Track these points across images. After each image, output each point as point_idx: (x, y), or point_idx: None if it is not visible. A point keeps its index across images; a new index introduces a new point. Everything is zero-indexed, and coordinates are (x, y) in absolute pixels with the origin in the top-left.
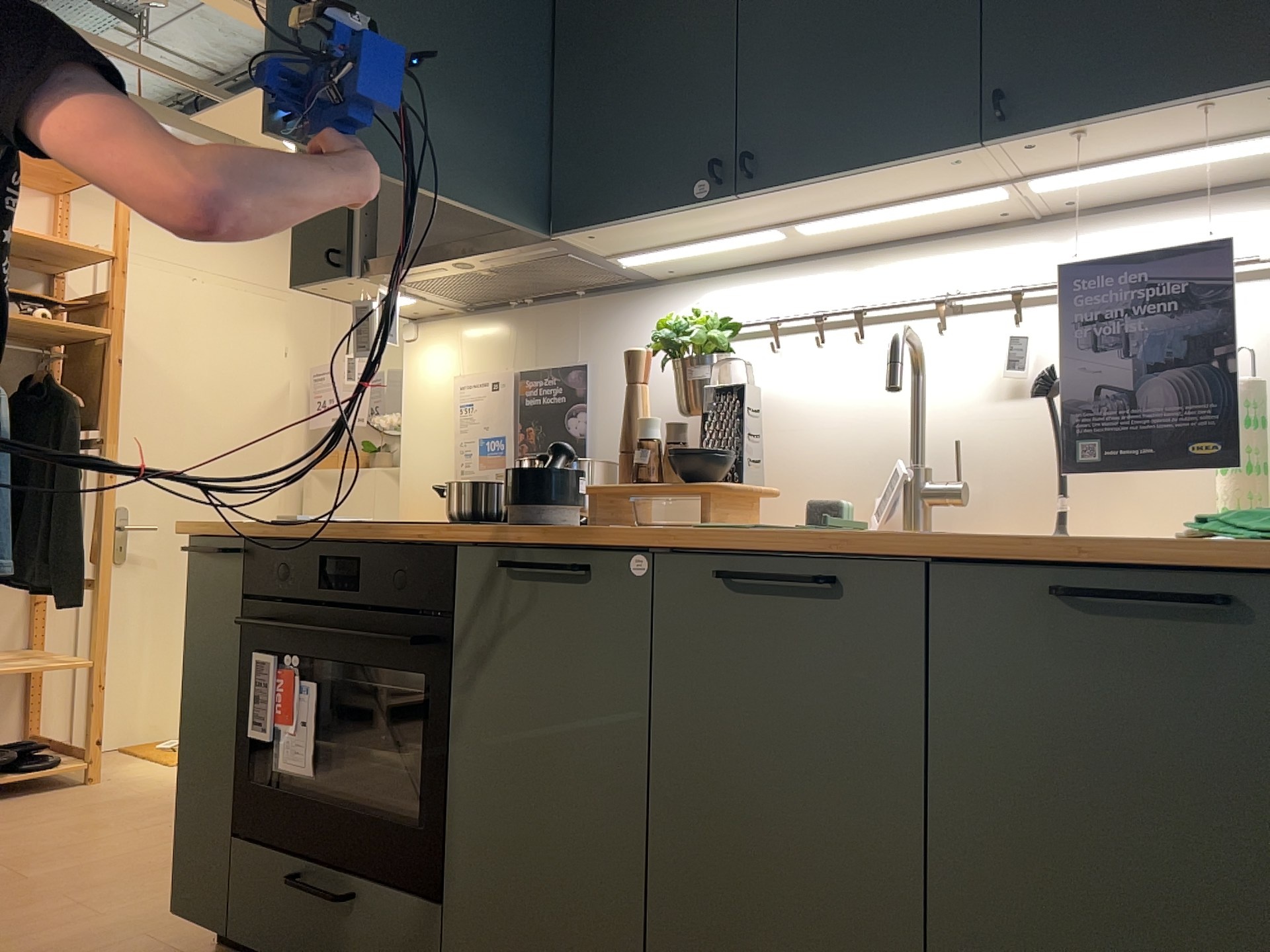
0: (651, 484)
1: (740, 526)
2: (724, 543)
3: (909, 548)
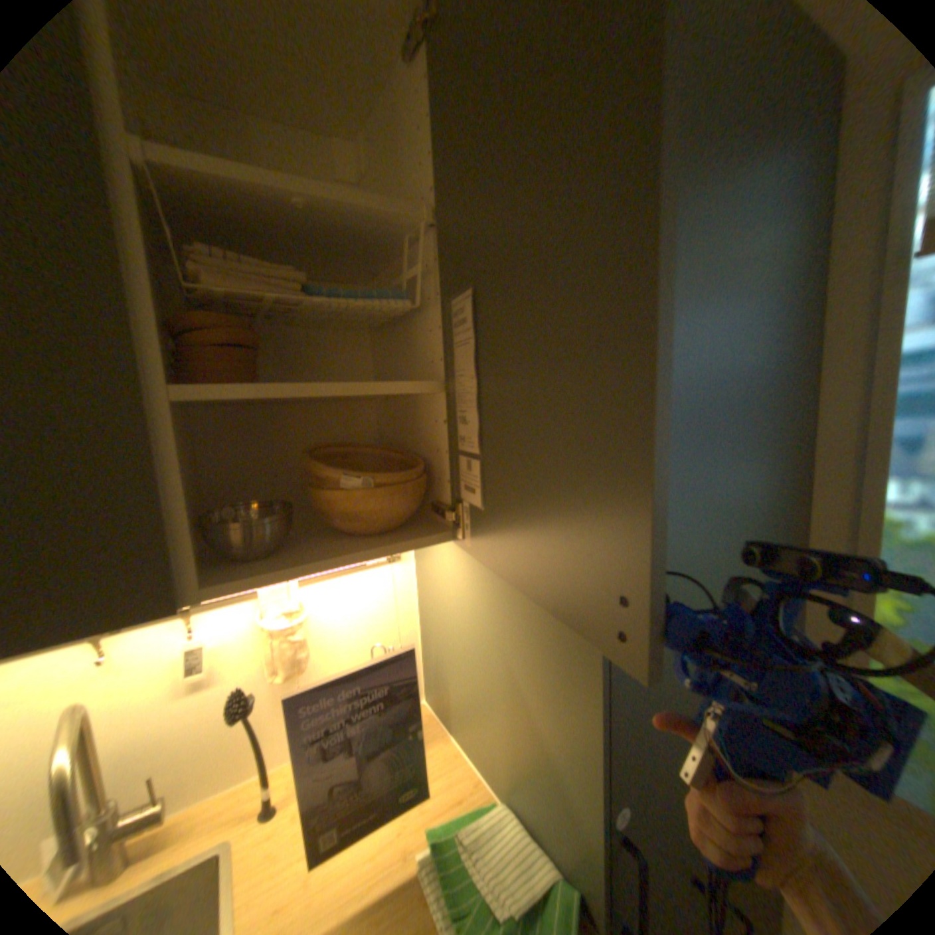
0: None
1: None
2: None
3: None
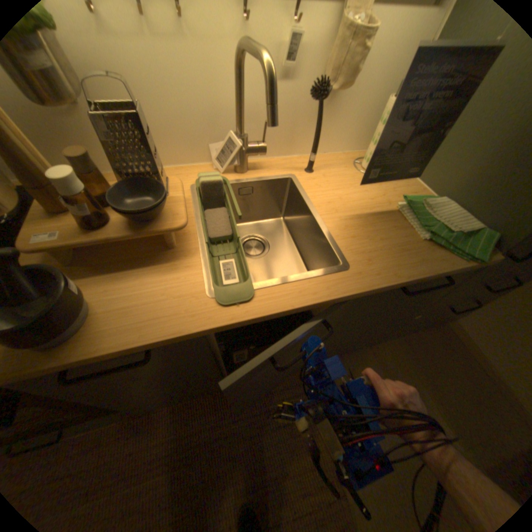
0: (100, 226)
1: (250, 295)
2: (257, 320)
3: (357, 296)
